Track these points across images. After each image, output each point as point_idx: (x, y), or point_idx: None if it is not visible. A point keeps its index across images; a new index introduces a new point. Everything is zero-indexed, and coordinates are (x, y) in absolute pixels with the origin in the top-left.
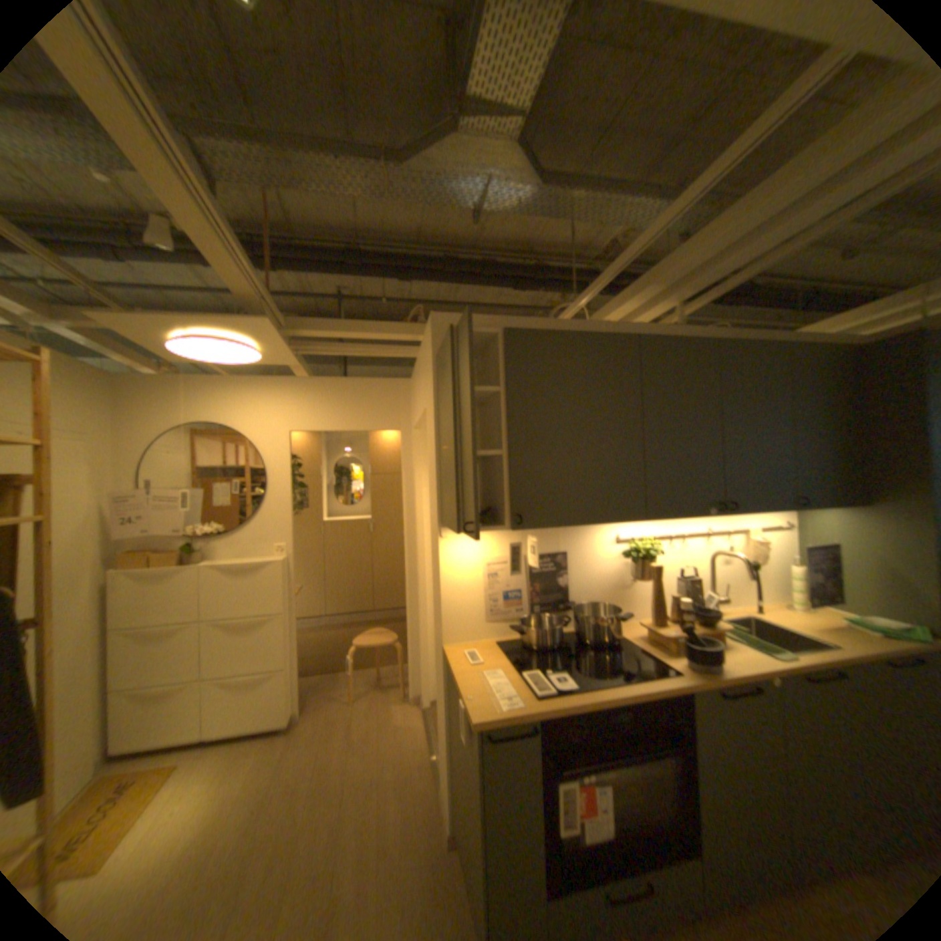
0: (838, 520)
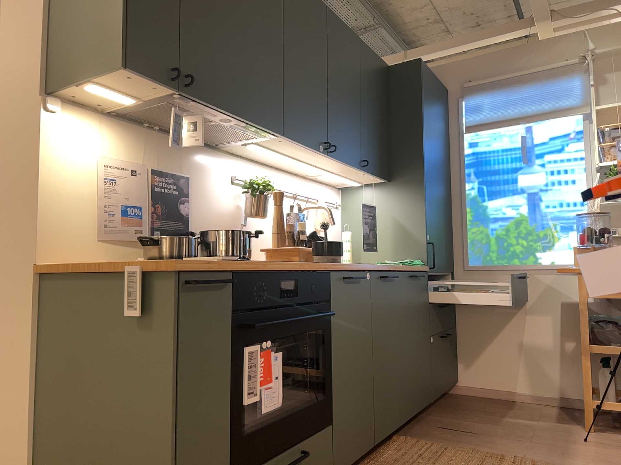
0: (370, 197)
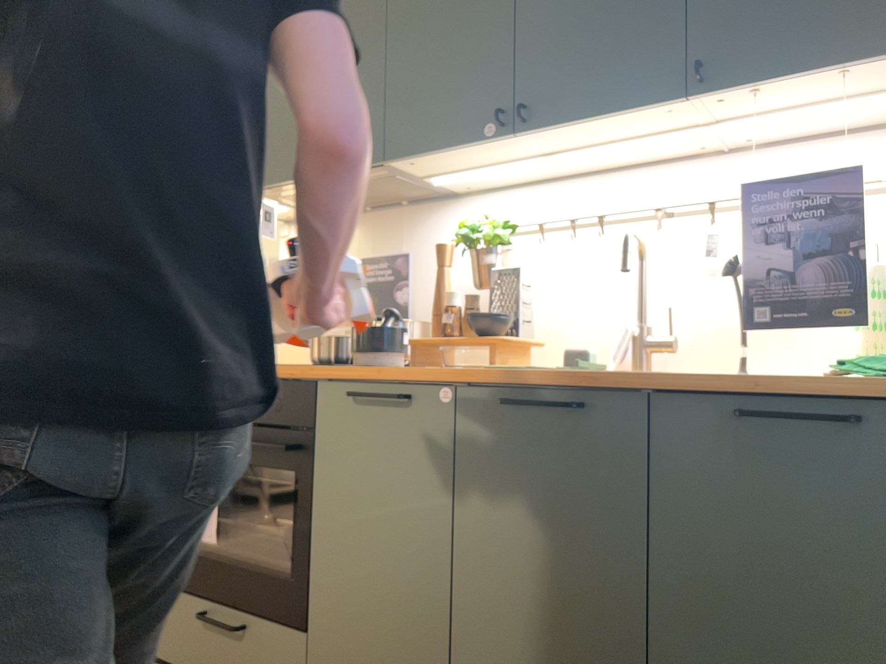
0: None
